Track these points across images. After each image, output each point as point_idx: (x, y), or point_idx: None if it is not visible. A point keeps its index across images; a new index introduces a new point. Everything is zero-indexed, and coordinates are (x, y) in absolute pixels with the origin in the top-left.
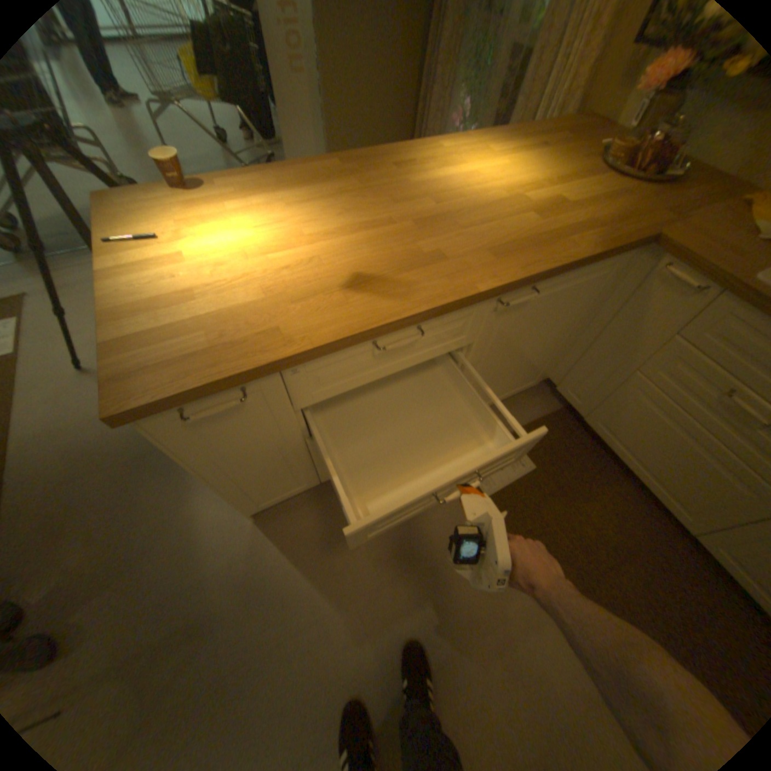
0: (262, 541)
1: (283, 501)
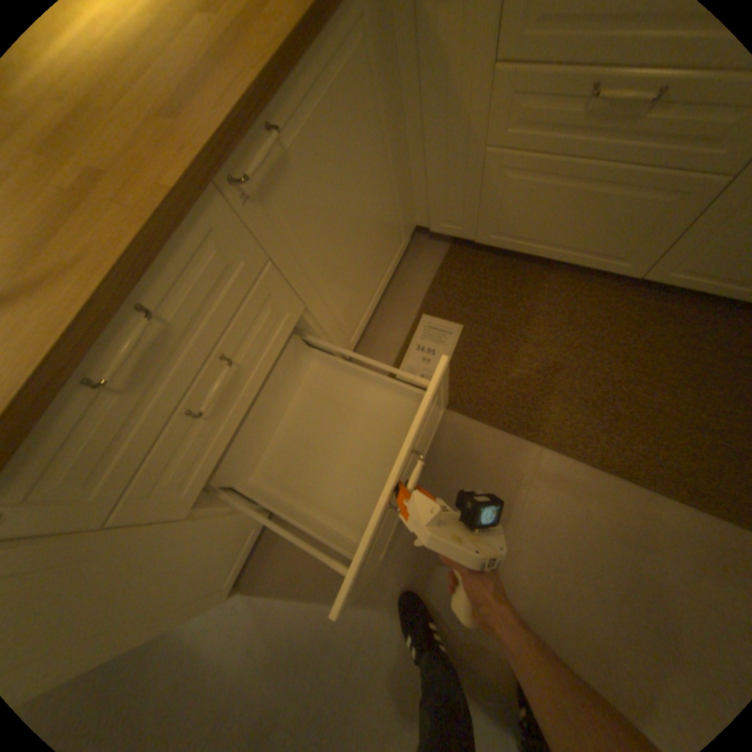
0: (259, 604)
1: (244, 558)
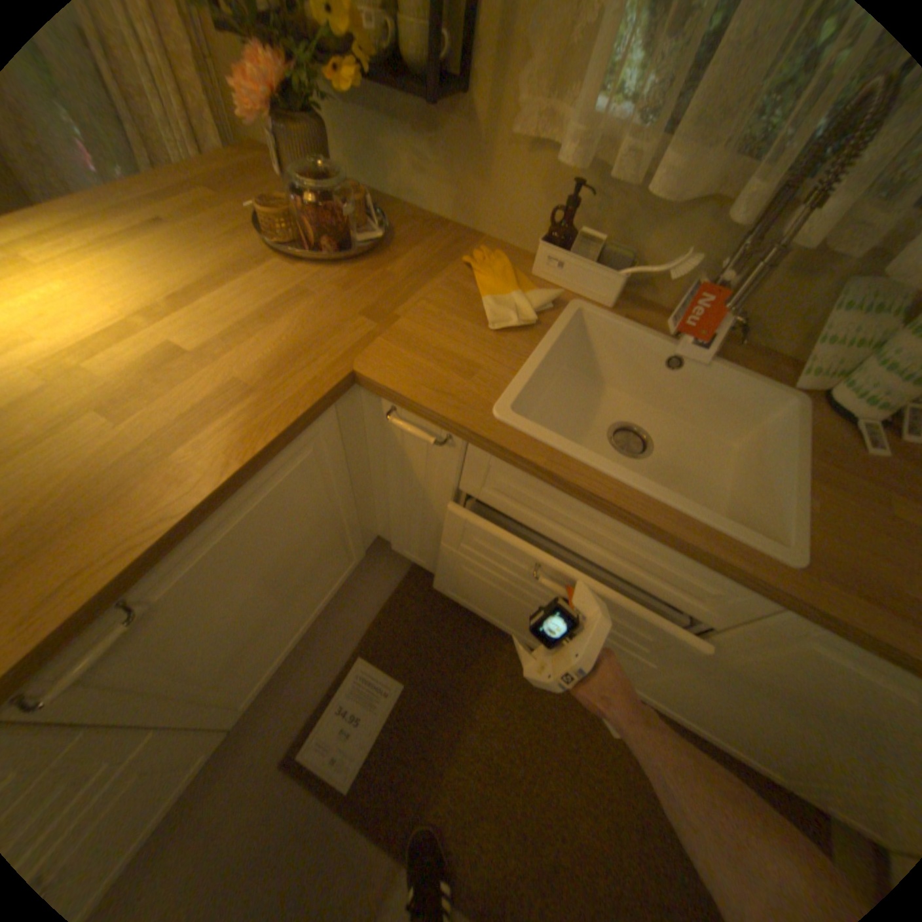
0: None
1: None
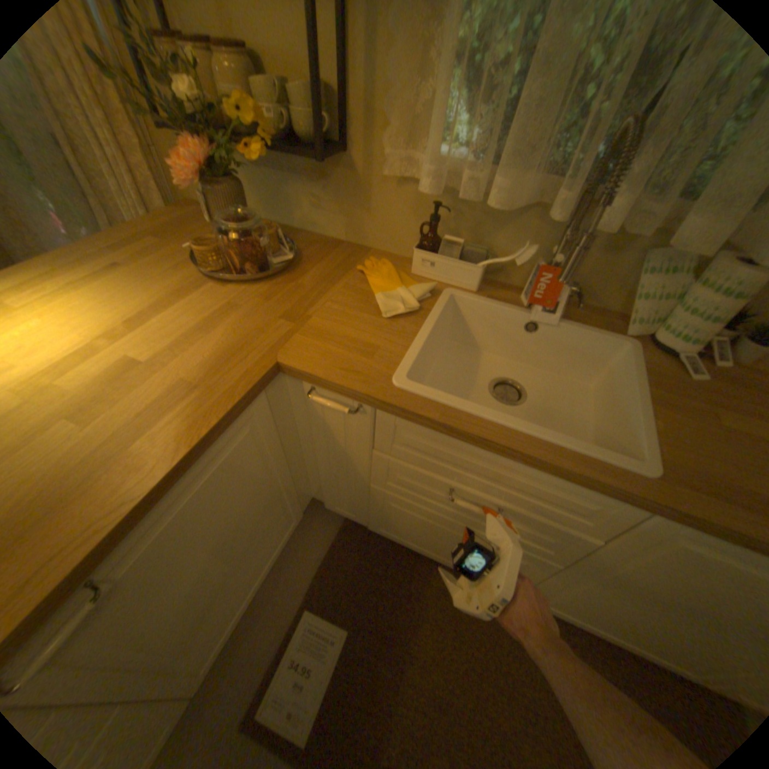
0: None
1: None
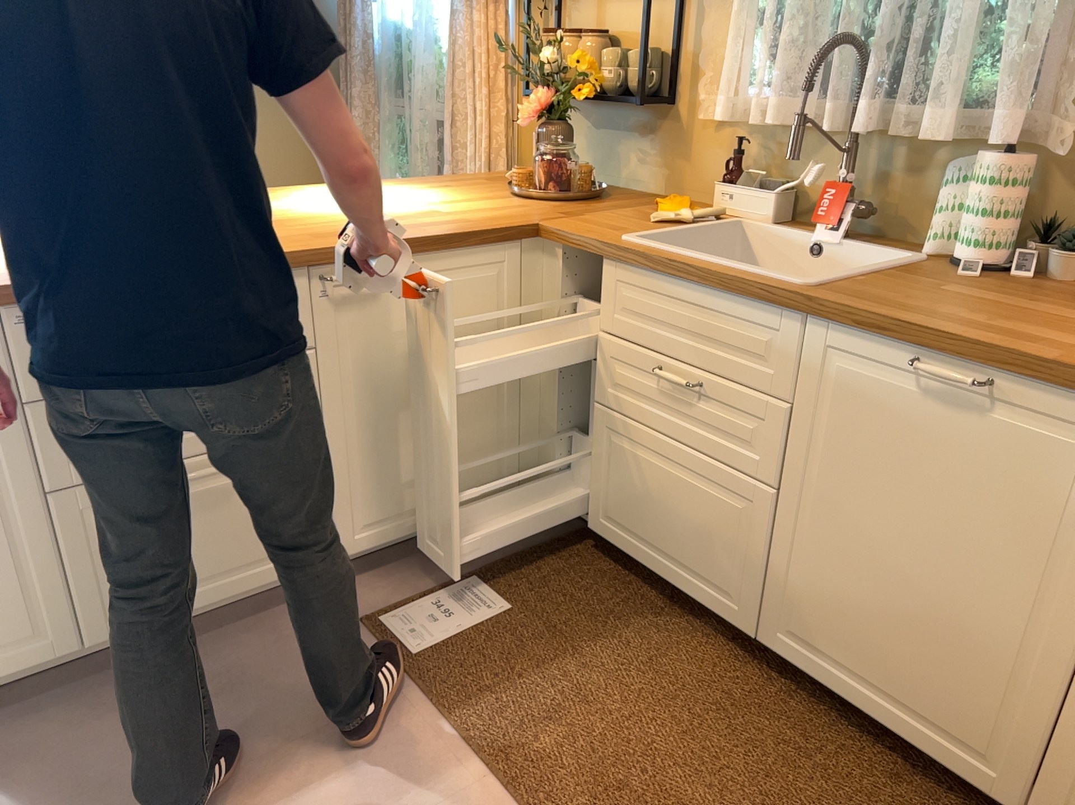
0: None
1: (0, 678)
